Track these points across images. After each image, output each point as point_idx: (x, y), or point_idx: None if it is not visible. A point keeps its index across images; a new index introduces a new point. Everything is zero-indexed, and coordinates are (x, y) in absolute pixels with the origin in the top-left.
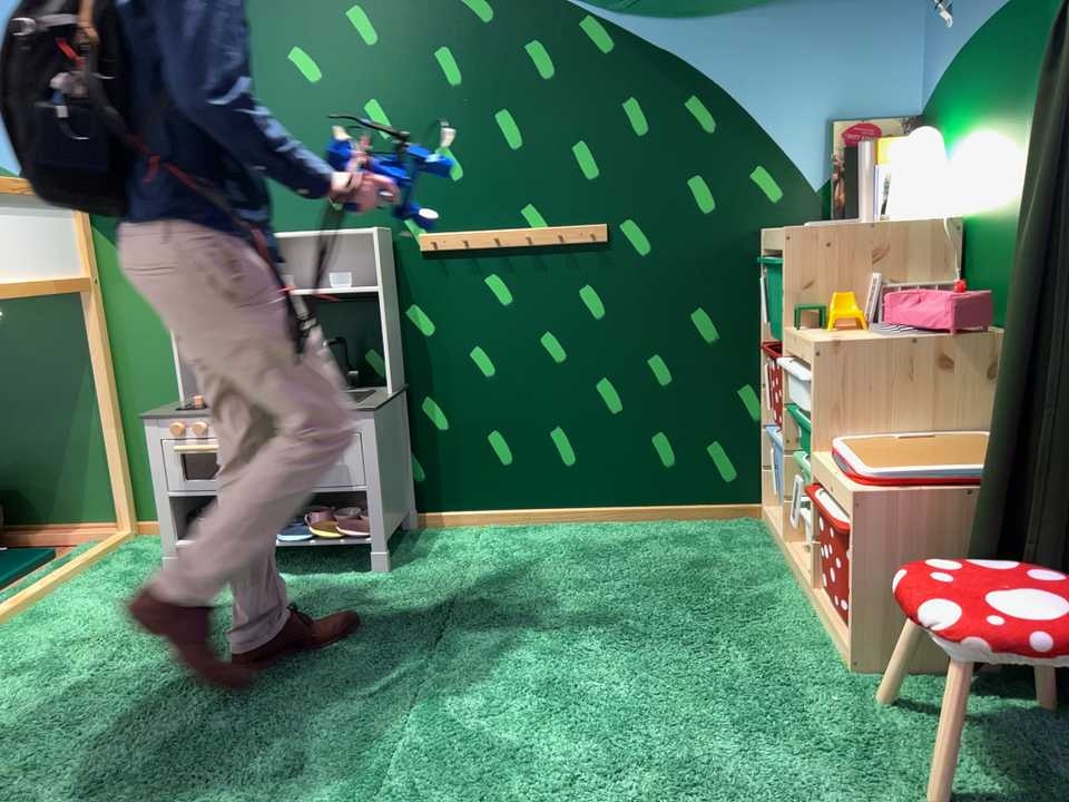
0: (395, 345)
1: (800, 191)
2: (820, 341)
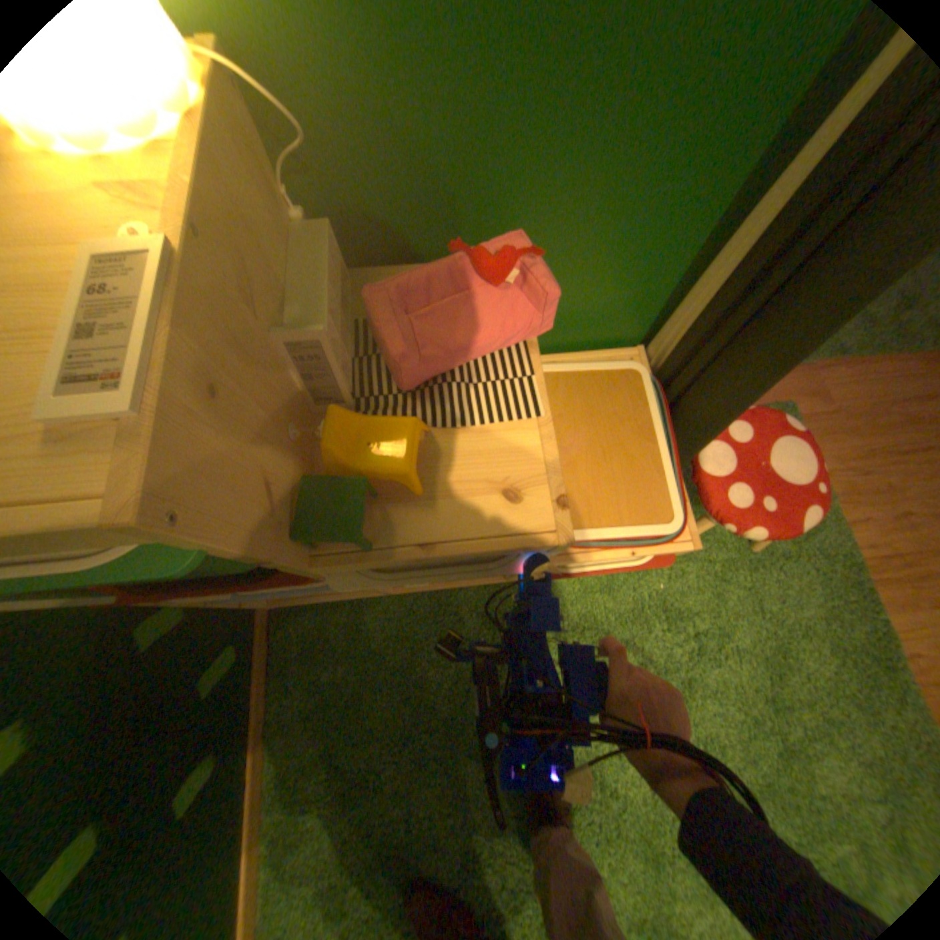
0: None
1: None
2: (542, 523)
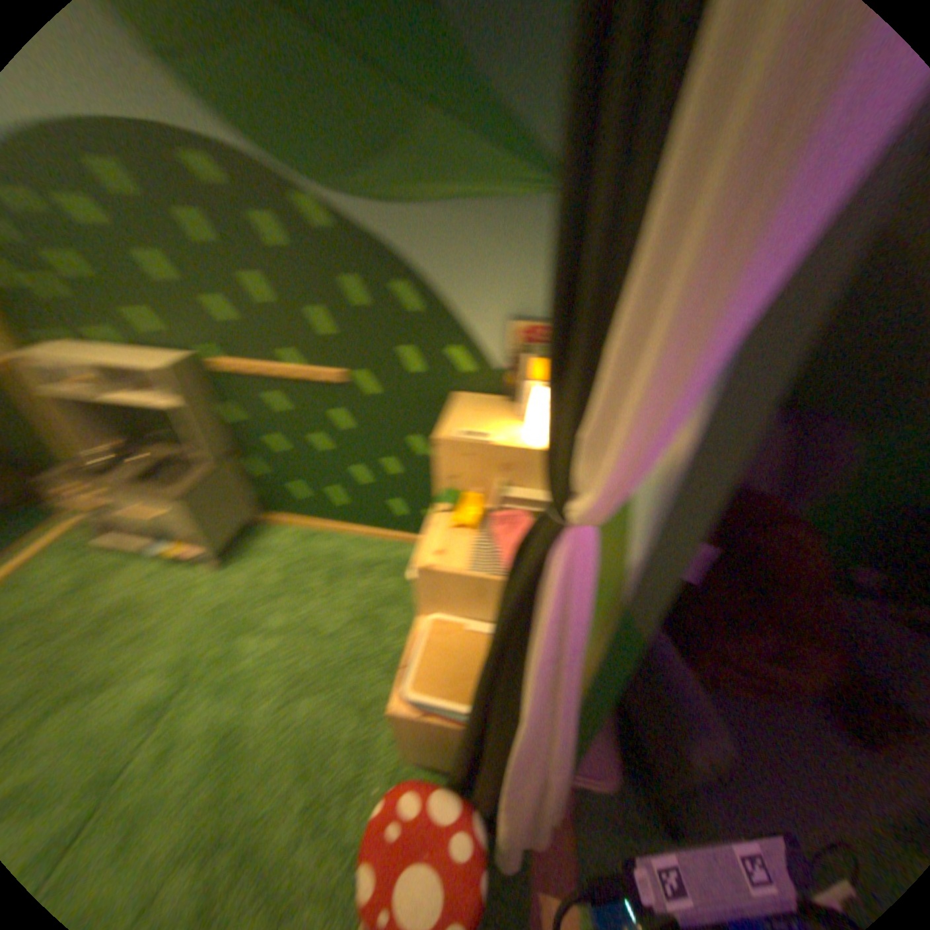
0: (214, 429)
1: (484, 370)
2: (421, 561)
